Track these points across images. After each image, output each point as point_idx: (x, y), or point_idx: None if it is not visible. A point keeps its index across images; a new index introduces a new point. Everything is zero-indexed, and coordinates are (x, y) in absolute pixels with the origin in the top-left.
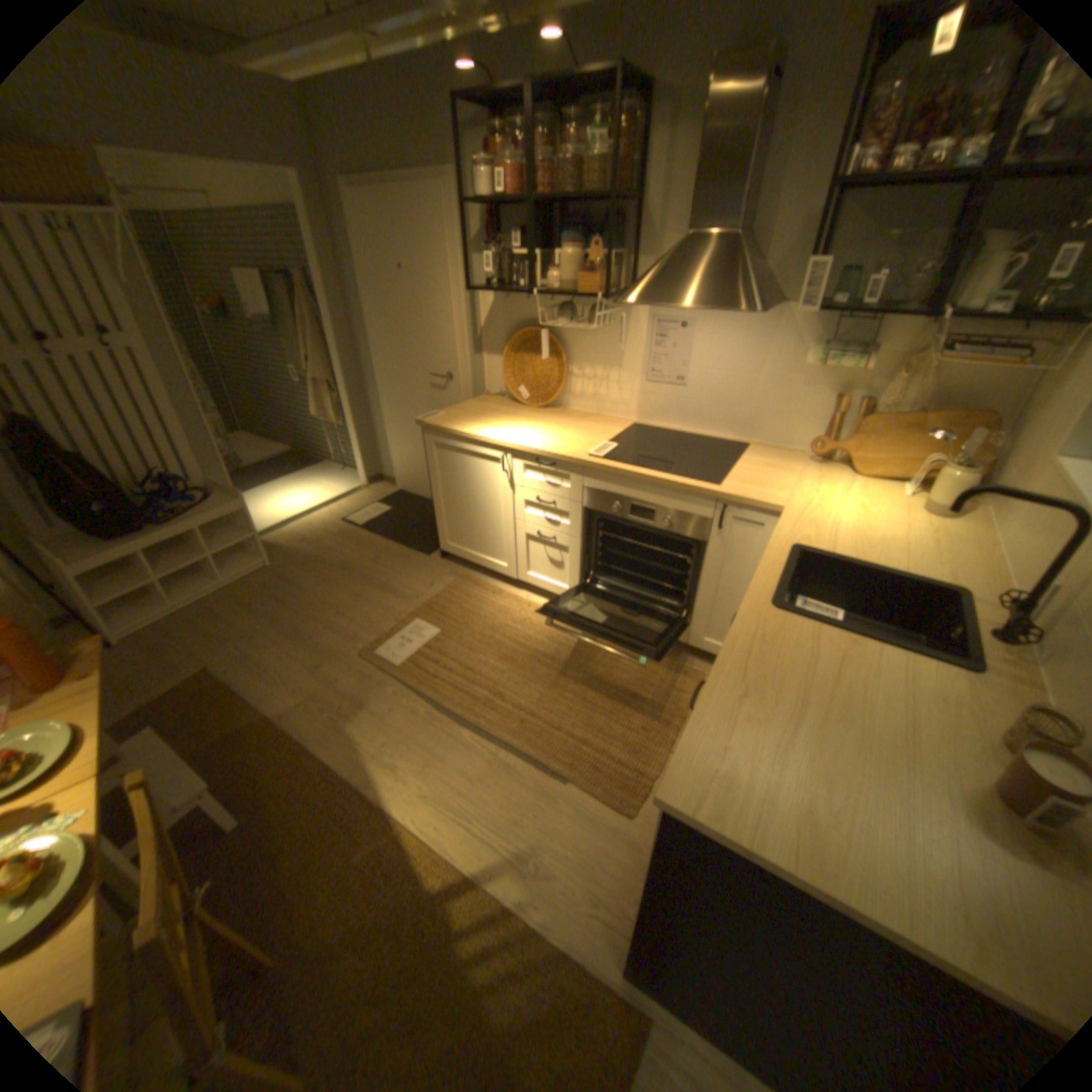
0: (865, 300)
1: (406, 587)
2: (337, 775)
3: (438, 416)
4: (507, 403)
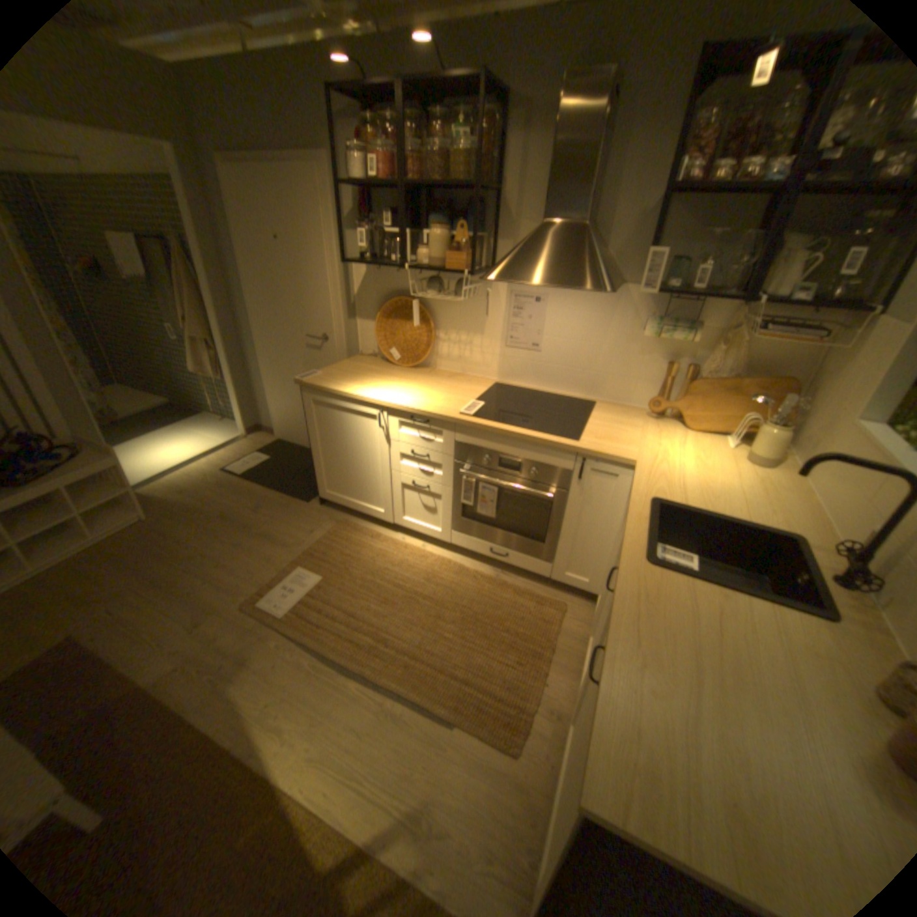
0: (691, 285)
1: (288, 535)
2: (218, 745)
3: (317, 375)
4: (381, 363)
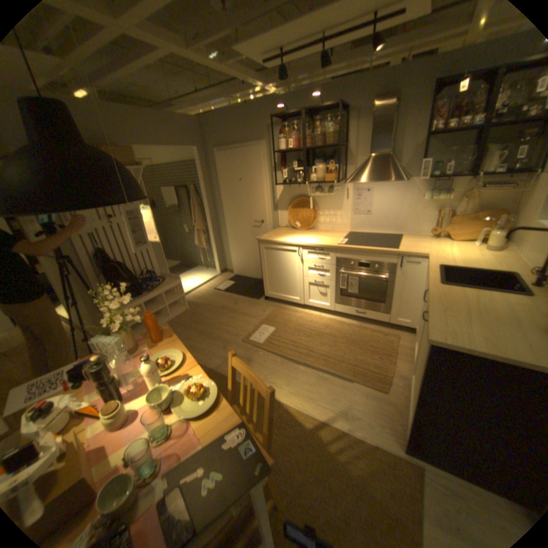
0: (445, 173)
1: (254, 313)
2: None
3: (265, 236)
4: (291, 229)
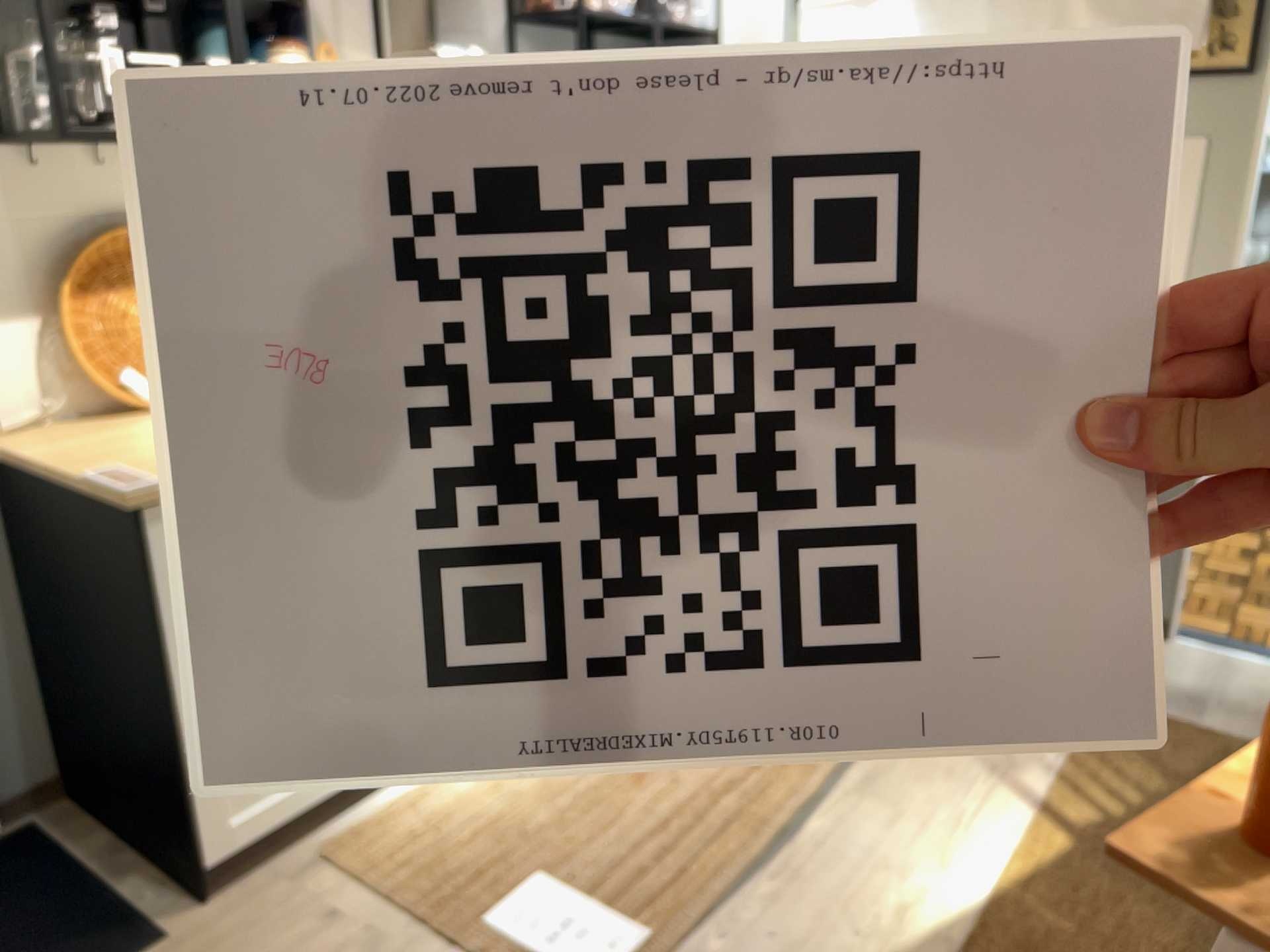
0: None
1: None
2: None
3: (130, 471)
4: (108, 423)
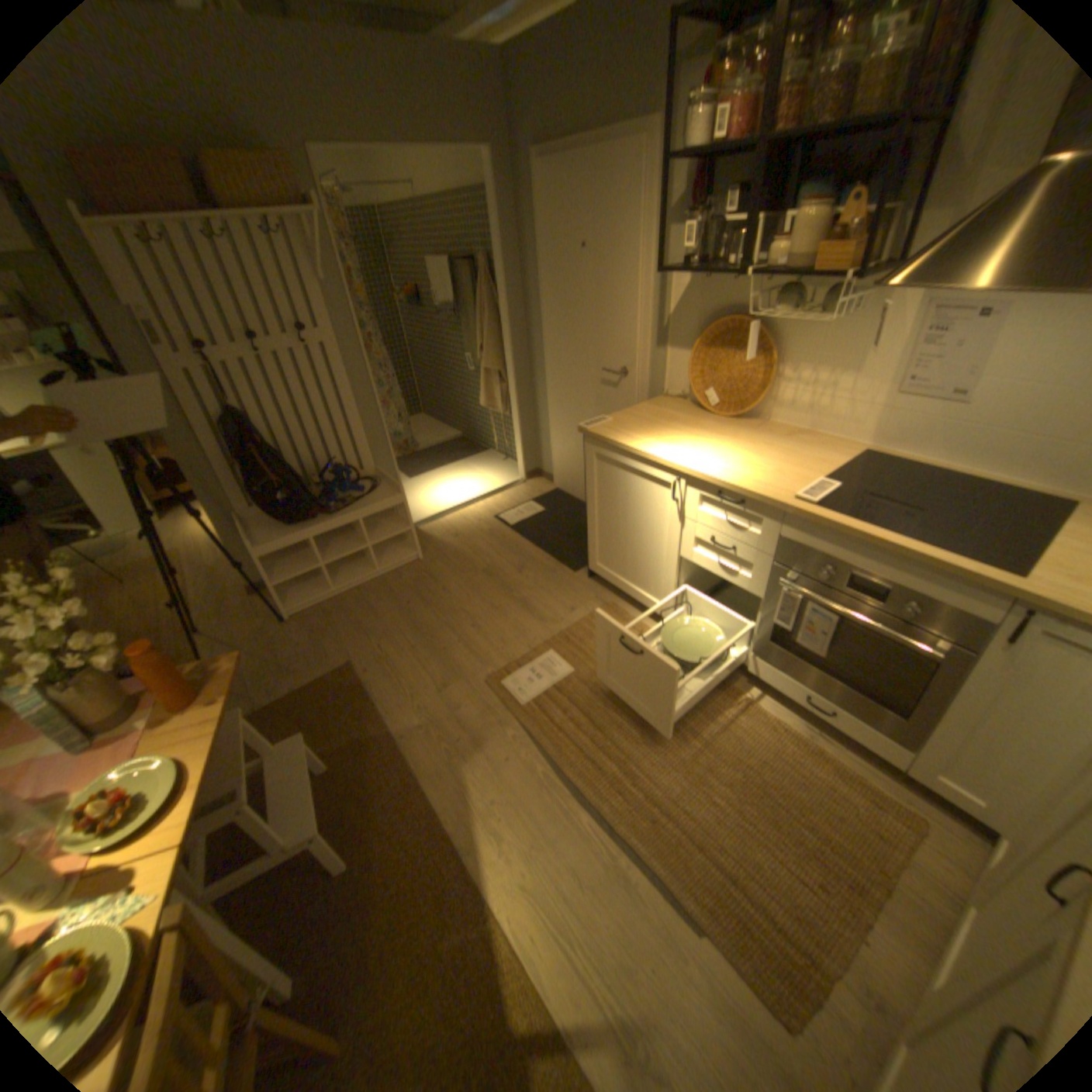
0: None
1: (547, 607)
2: (441, 827)
3: (605, 422)
4: (689, 408)
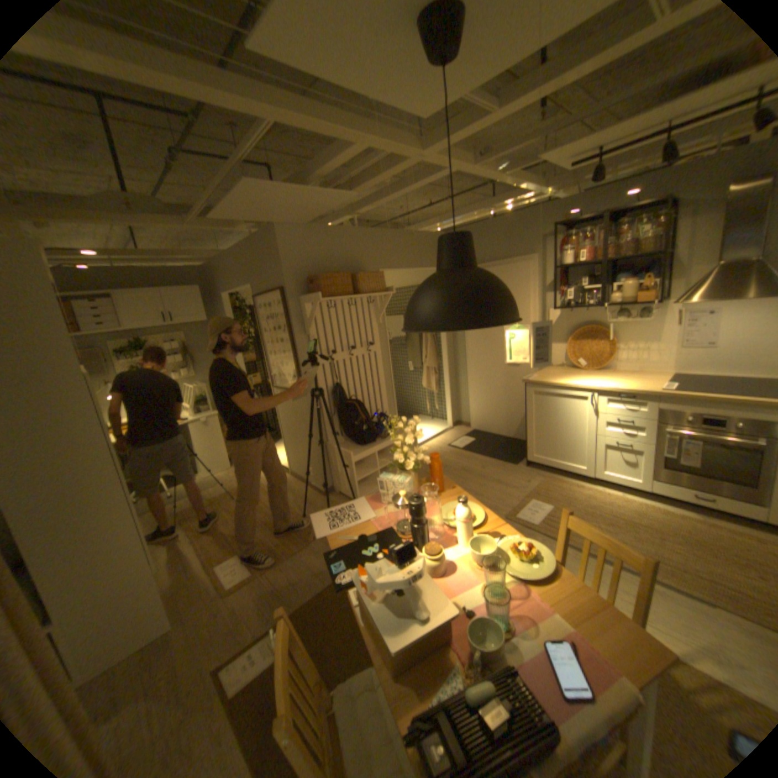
0: None
1: (513, 482)
2: None
3: (534, 376)
4: (569, 369)
